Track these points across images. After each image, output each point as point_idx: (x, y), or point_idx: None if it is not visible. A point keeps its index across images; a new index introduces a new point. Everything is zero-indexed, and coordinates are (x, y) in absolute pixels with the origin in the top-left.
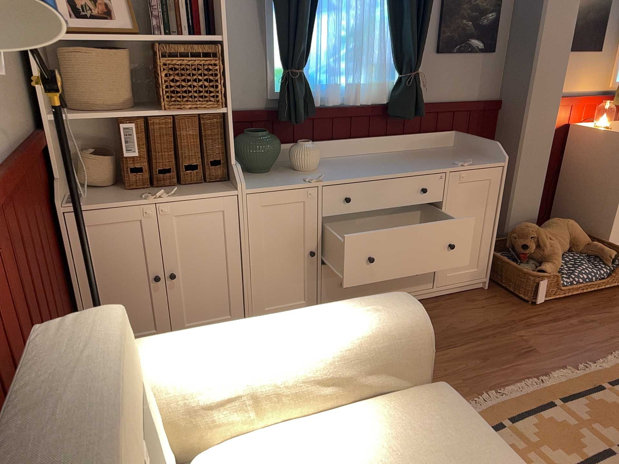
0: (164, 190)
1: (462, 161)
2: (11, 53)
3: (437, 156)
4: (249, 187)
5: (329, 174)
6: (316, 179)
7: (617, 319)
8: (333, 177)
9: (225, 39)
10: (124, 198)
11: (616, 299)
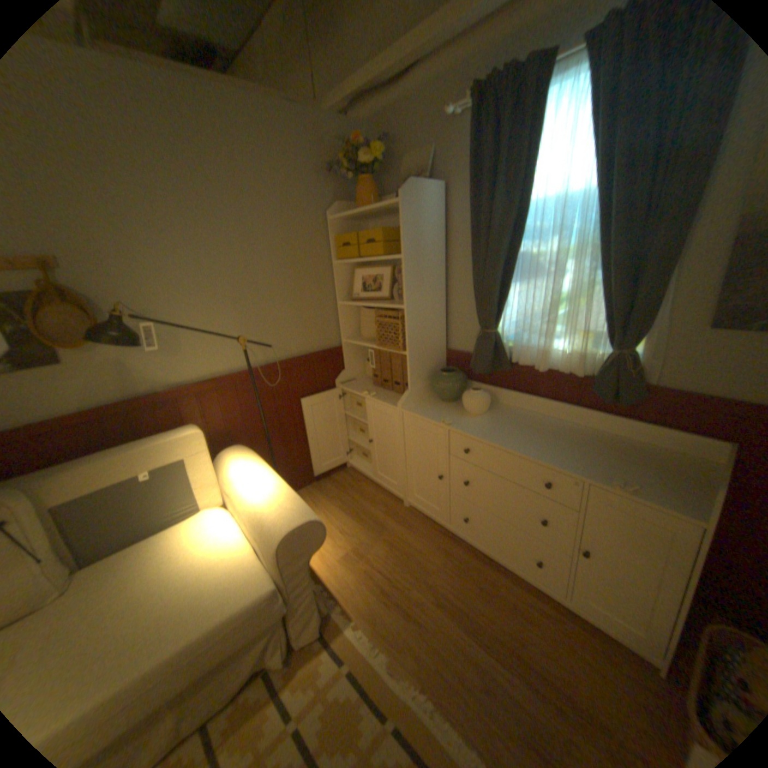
0: (382, 391)
1: (639, 483)
2: (324, 311)
3: (637, 463)
4: (410, 408)
5: (472, 424)
6: (452, 422)
7: None
8: (467, 427)
9: (406, 307)
10: (361, 388)
11: None
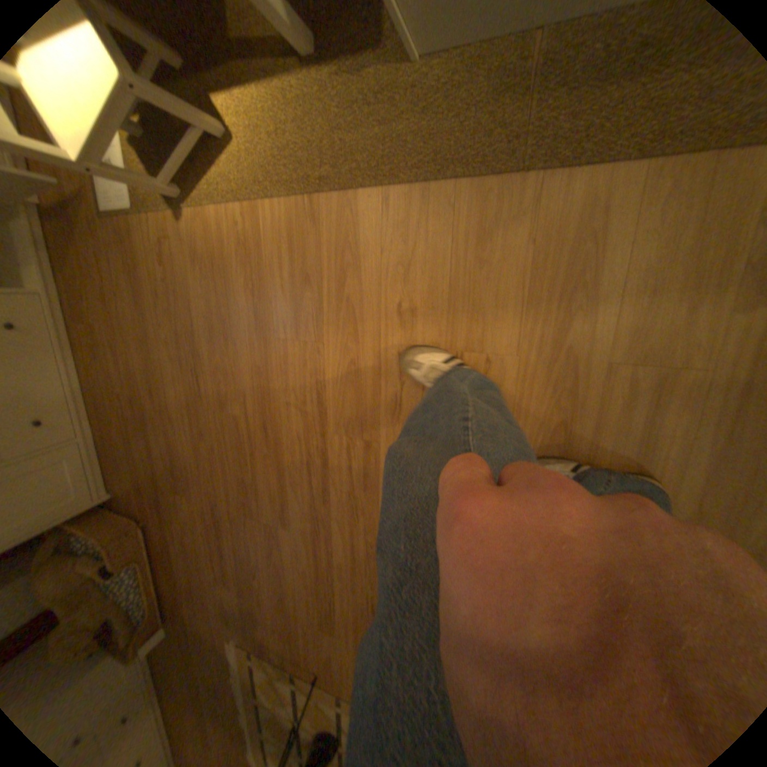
0: None
1: None
2: None
3: None
4: None
5: None
6: None
7: (185, 599)
8: None
9: None
10: None
11: (156, 559)
